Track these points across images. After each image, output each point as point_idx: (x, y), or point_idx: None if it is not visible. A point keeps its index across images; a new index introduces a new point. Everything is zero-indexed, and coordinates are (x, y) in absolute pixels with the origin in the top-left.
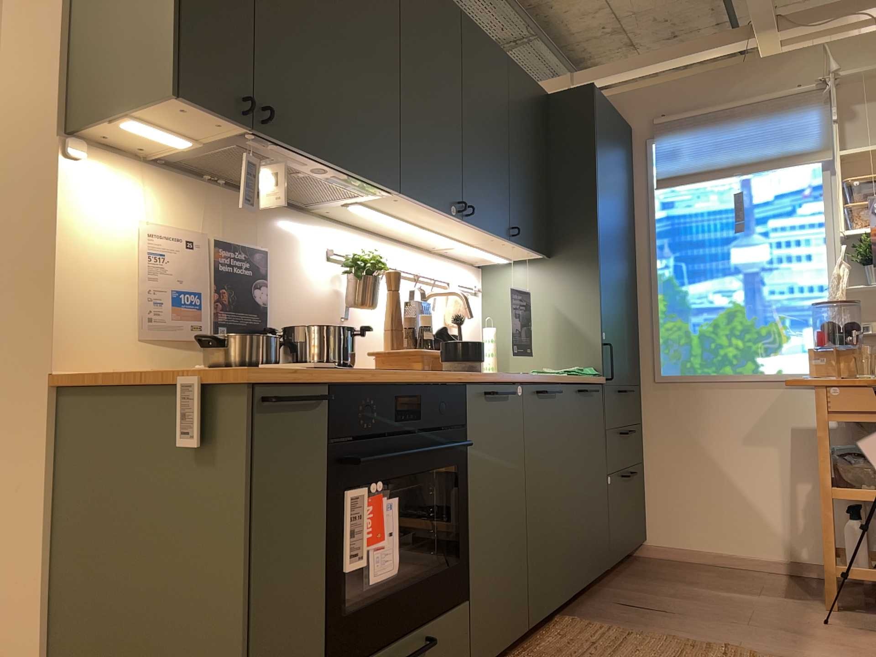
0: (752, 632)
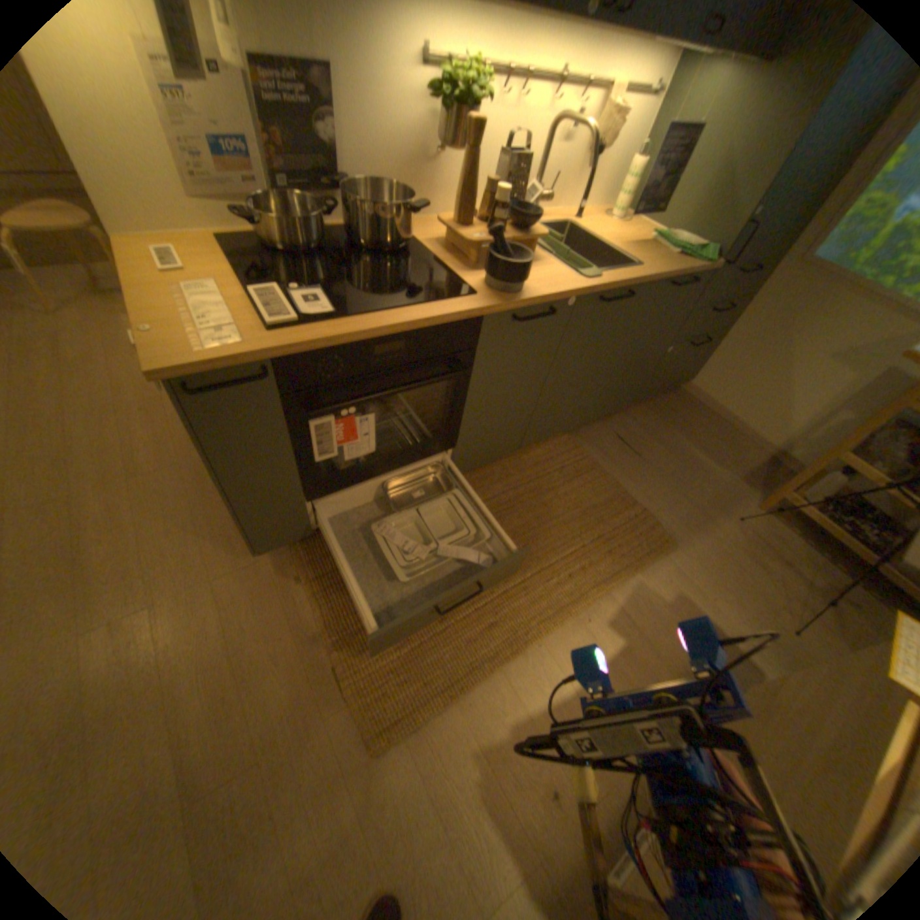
0: (677, 504)
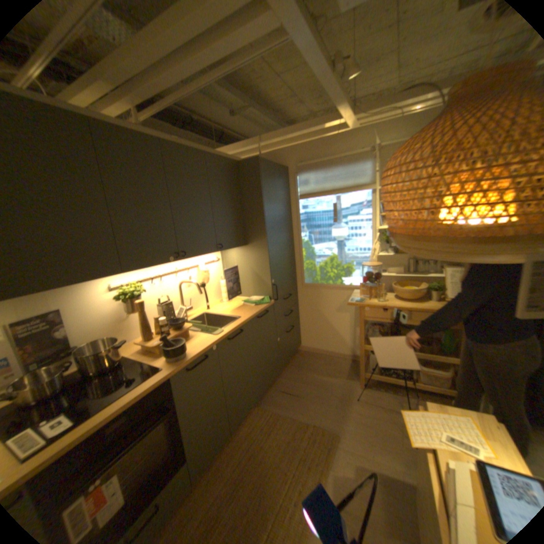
0: (327, 412)
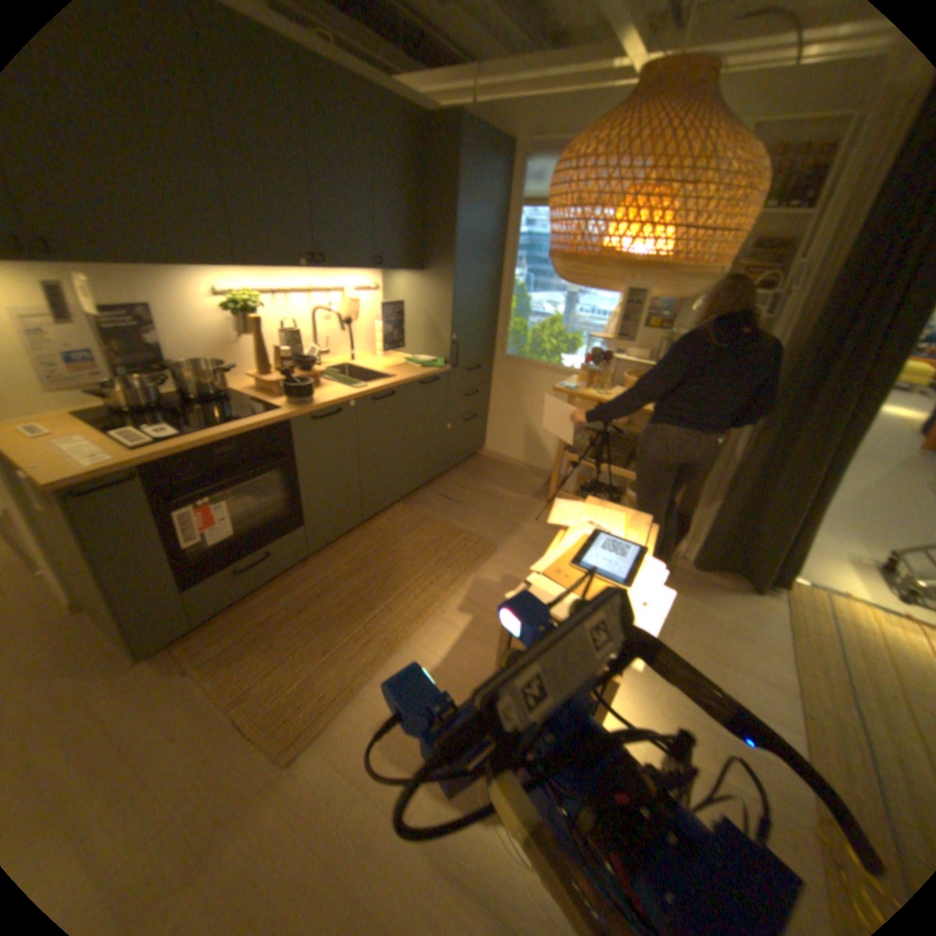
0: (492, 525)
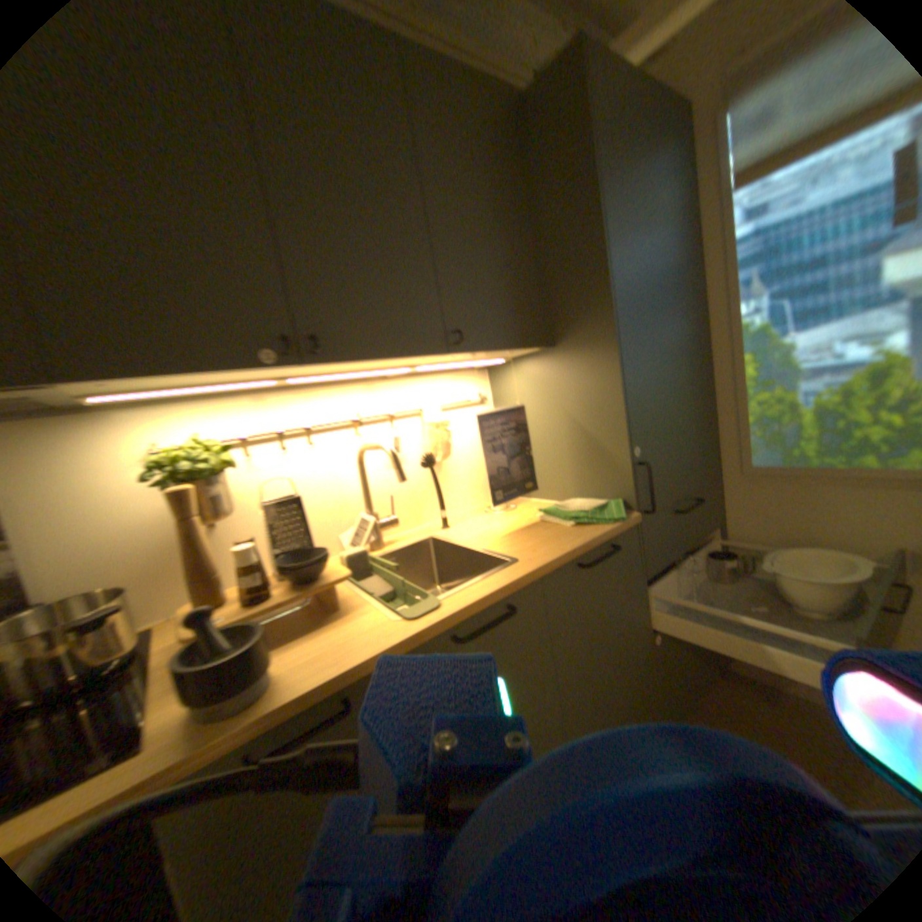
0: None
